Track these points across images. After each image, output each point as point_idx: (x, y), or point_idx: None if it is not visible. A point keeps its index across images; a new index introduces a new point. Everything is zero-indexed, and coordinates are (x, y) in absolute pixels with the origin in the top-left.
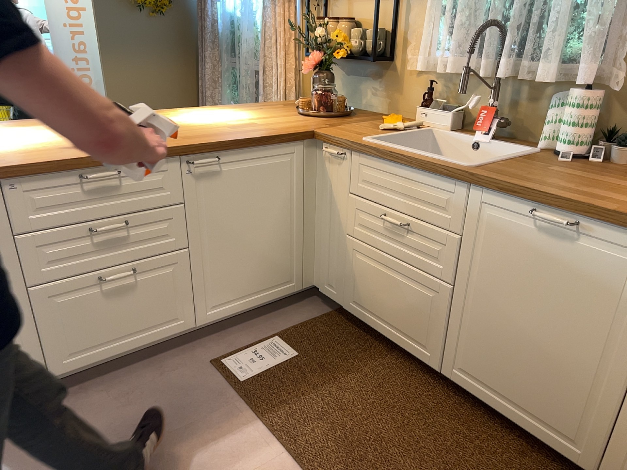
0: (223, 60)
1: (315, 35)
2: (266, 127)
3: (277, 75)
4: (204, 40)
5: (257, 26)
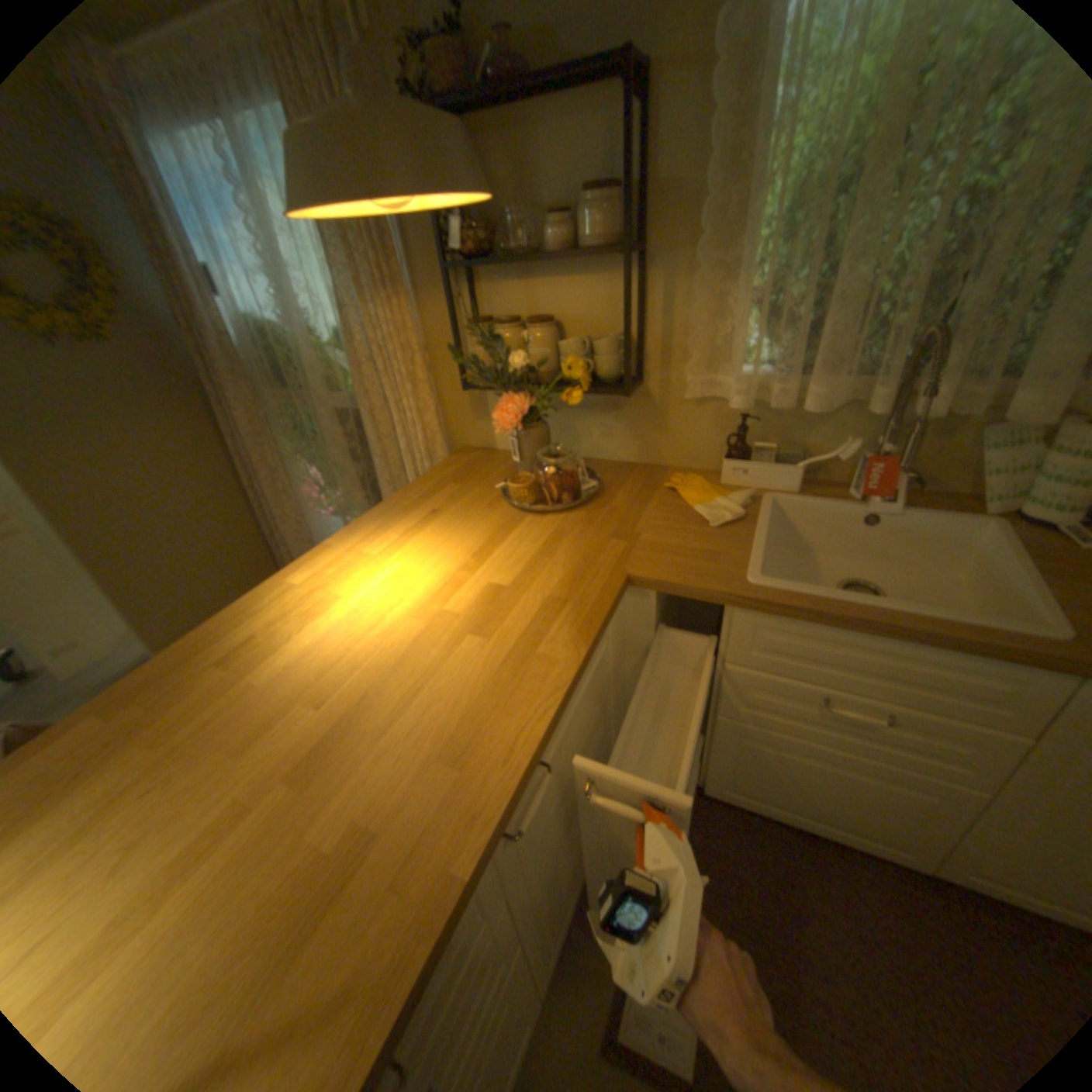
0: (263, 397)
1: (503, 360)
2: (540, 596)
3: (402, 421)
4: (209, 366)
5: (321, 334)
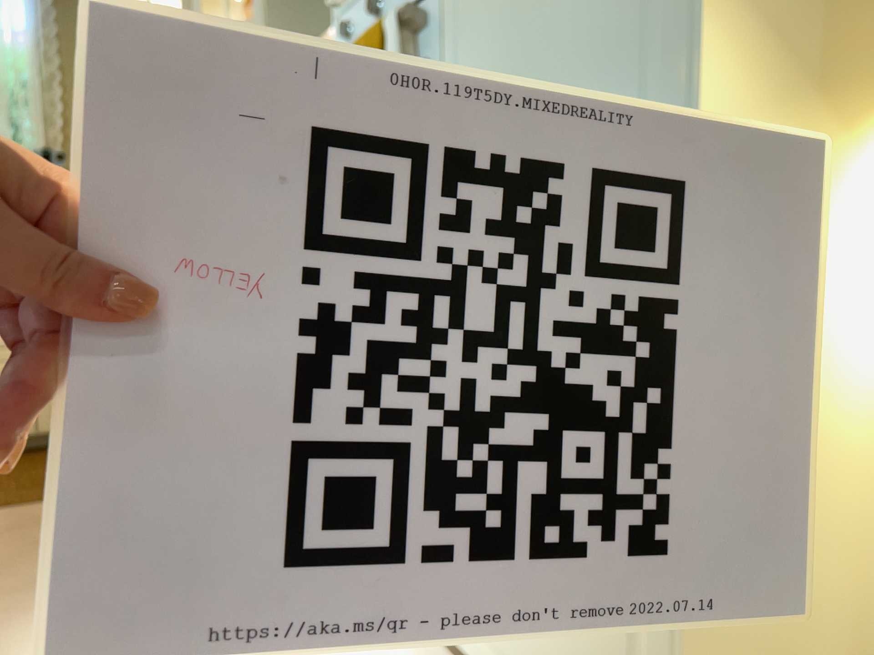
0: None
1: None
2: None
3: None
4: None
5: None
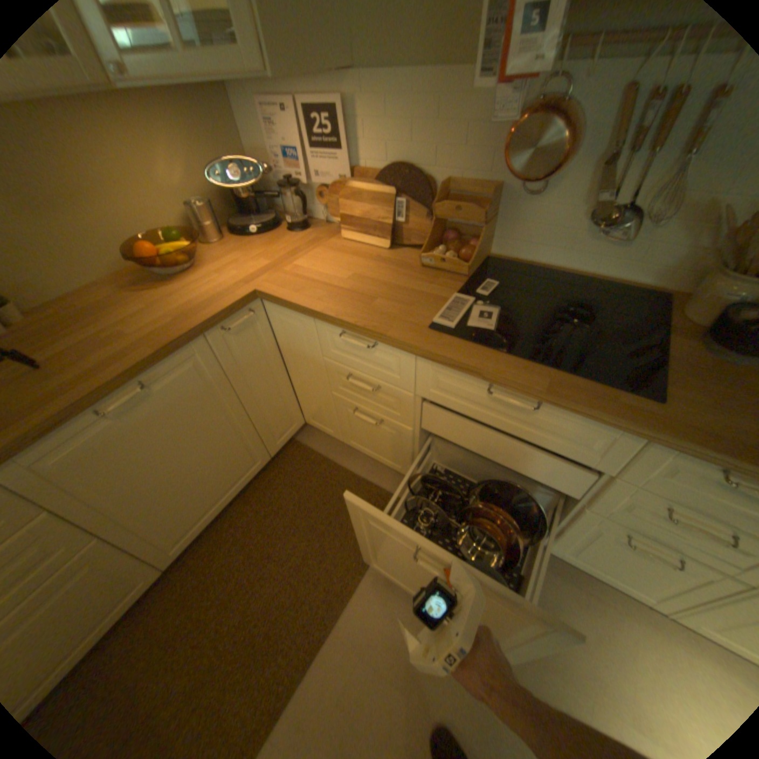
0: None
1: None
2: None
3: None
4: None
5: None
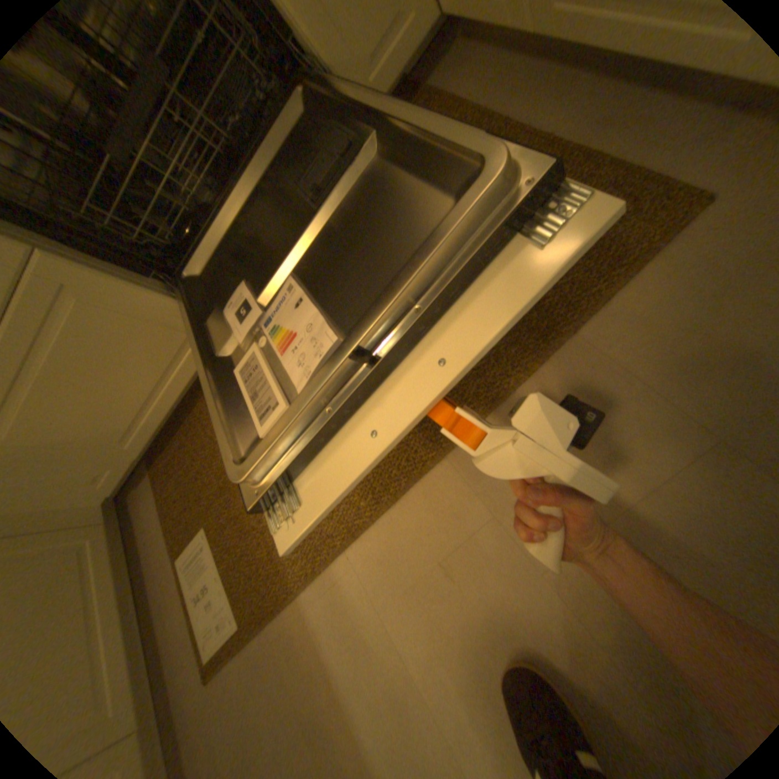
0: None
1: None
2: None
3: None
4: None
5: None
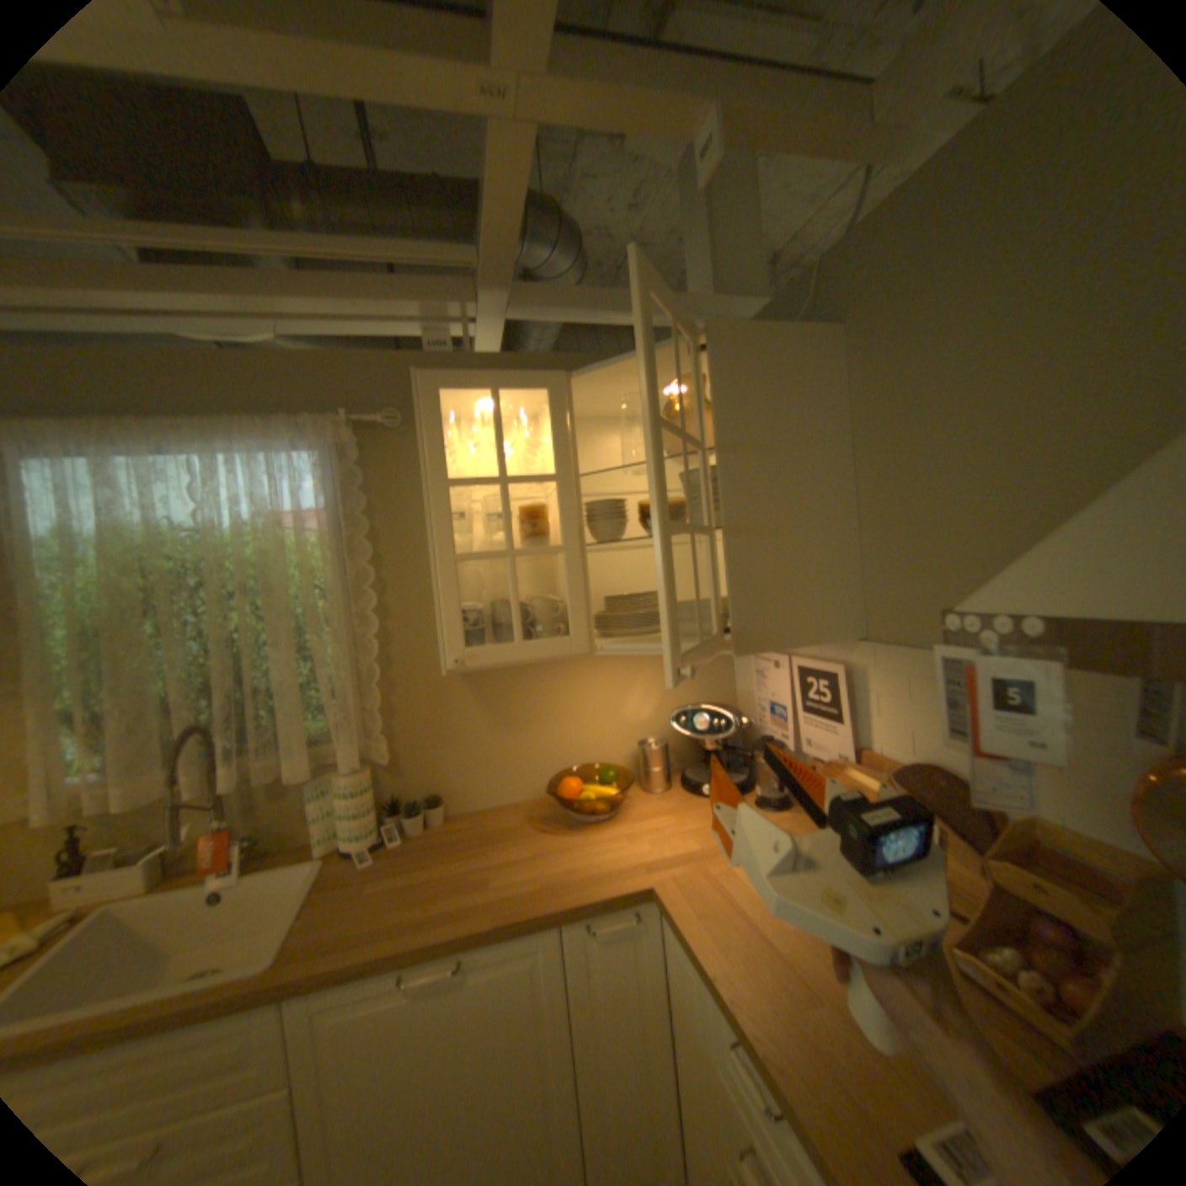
0: None
1: None
2: None
3: None
4: None
5: None
